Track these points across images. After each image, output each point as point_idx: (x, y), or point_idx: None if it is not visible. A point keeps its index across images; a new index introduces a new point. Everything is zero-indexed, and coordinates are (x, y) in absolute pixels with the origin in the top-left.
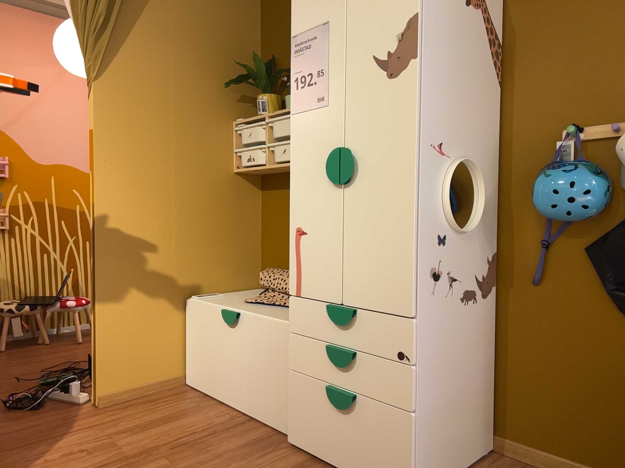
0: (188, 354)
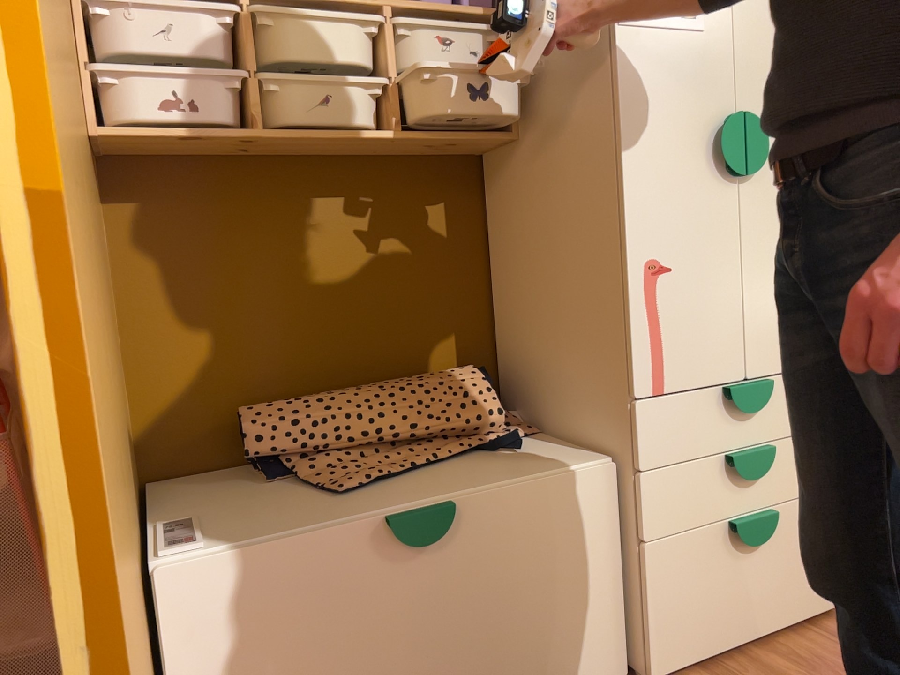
0: None
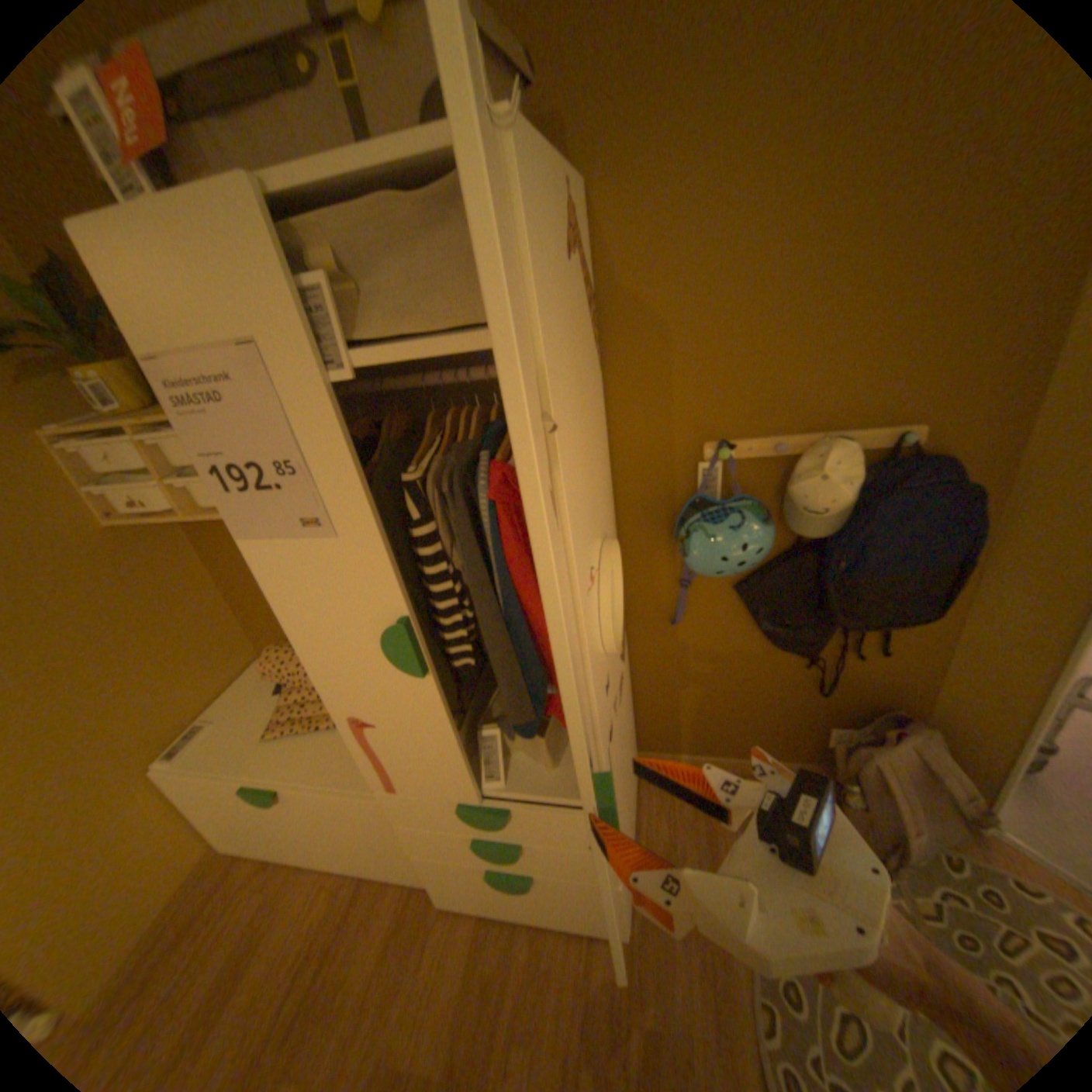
0: (201, 829)
